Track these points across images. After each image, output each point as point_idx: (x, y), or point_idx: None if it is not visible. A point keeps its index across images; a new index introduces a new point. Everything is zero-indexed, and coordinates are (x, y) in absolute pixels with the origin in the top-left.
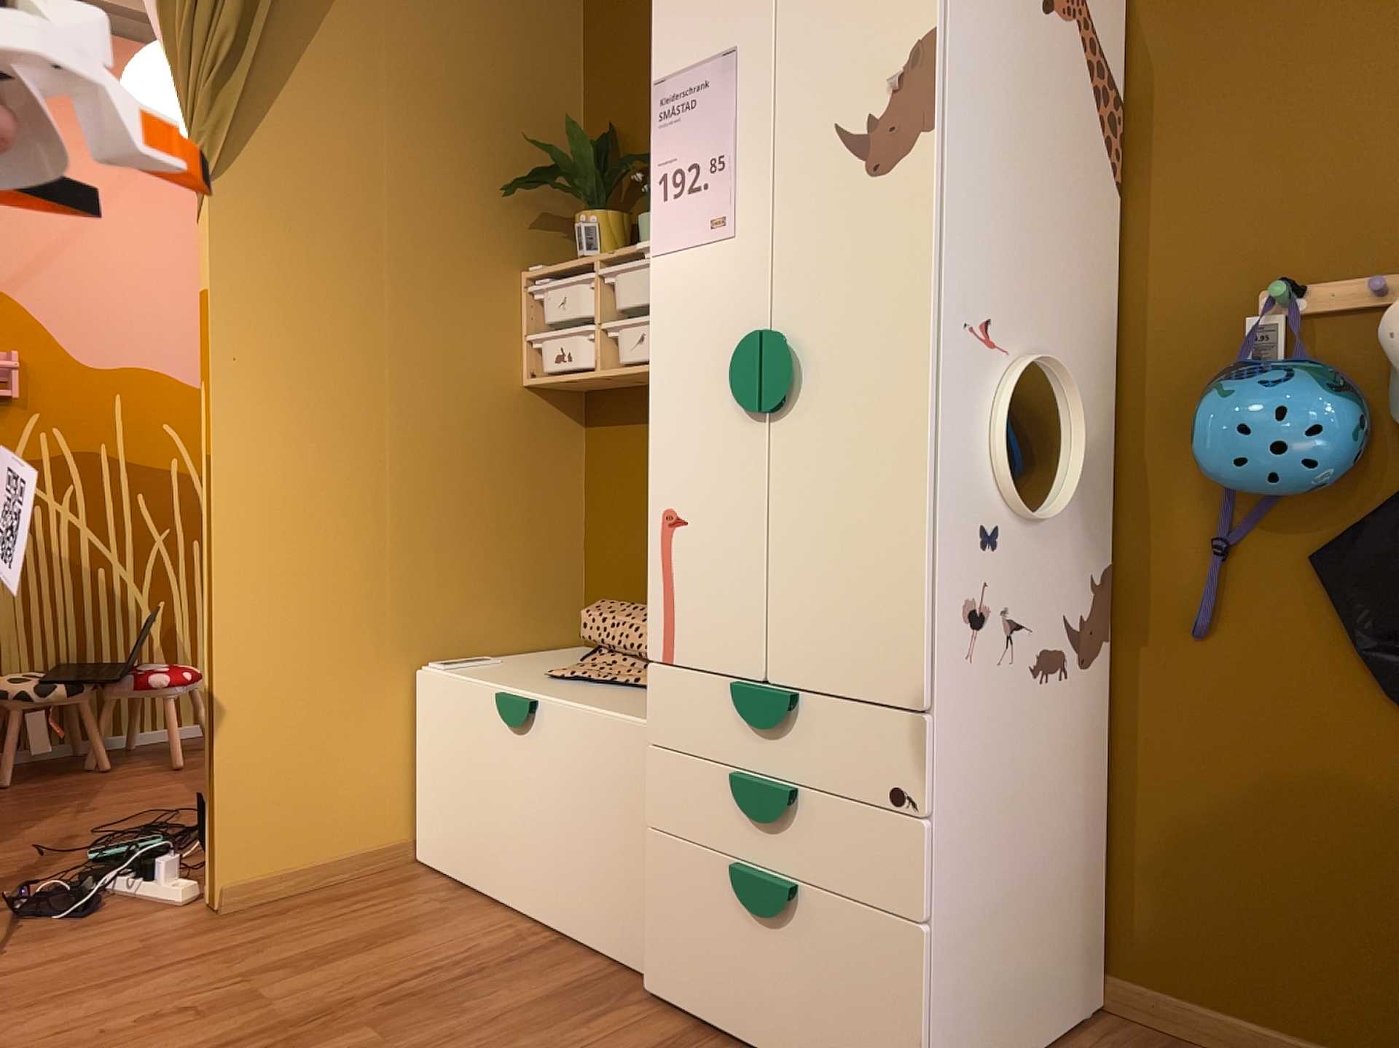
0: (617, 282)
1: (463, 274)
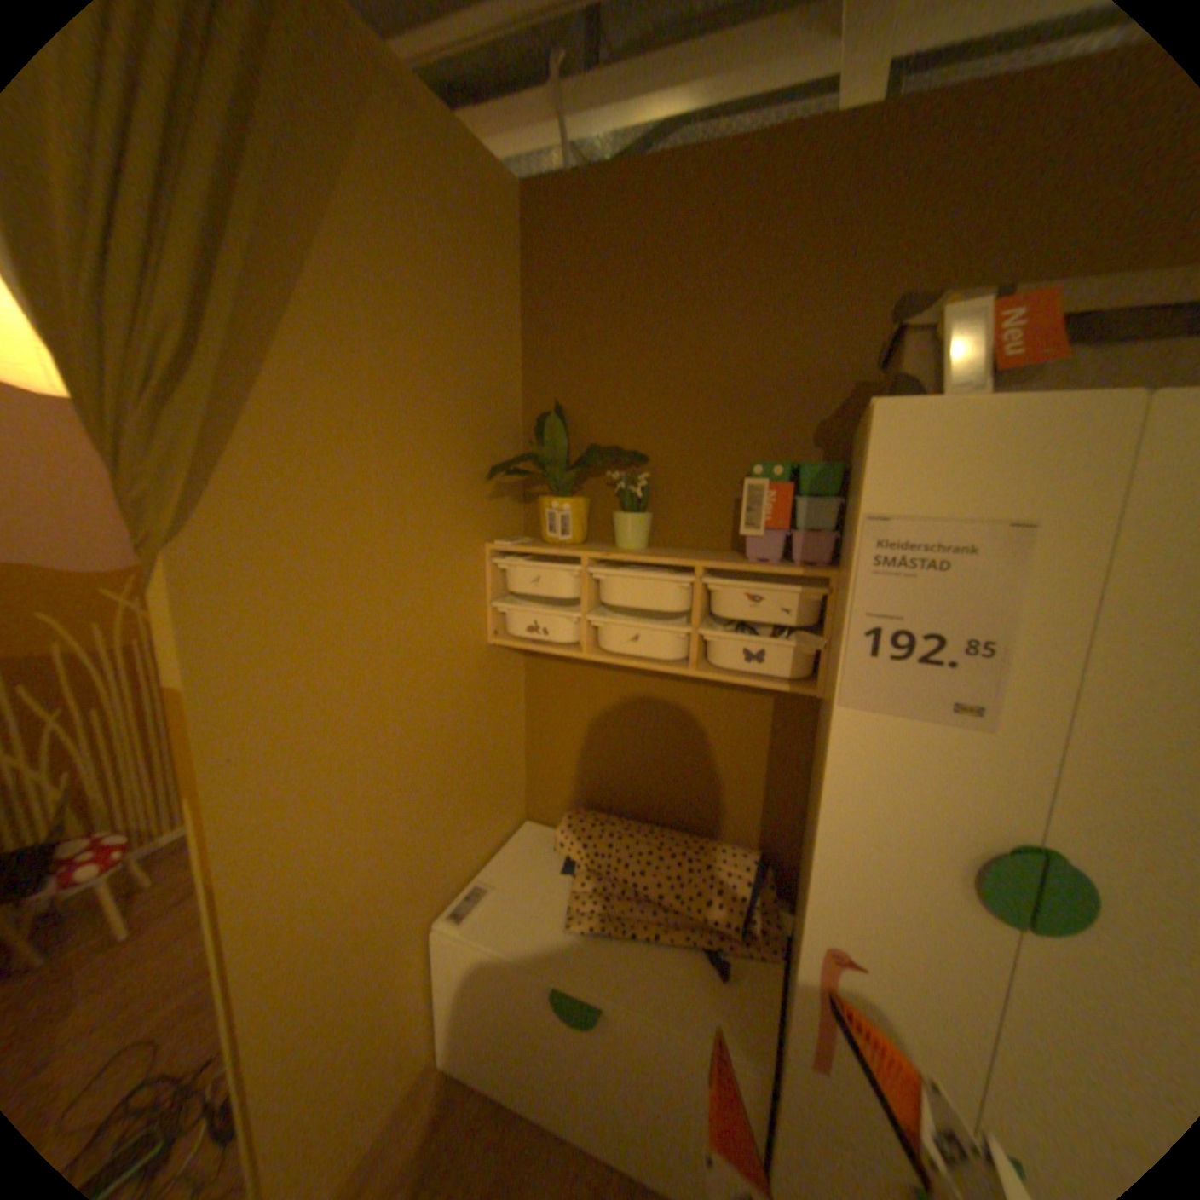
0: (610, 581)
1: (444, 561)
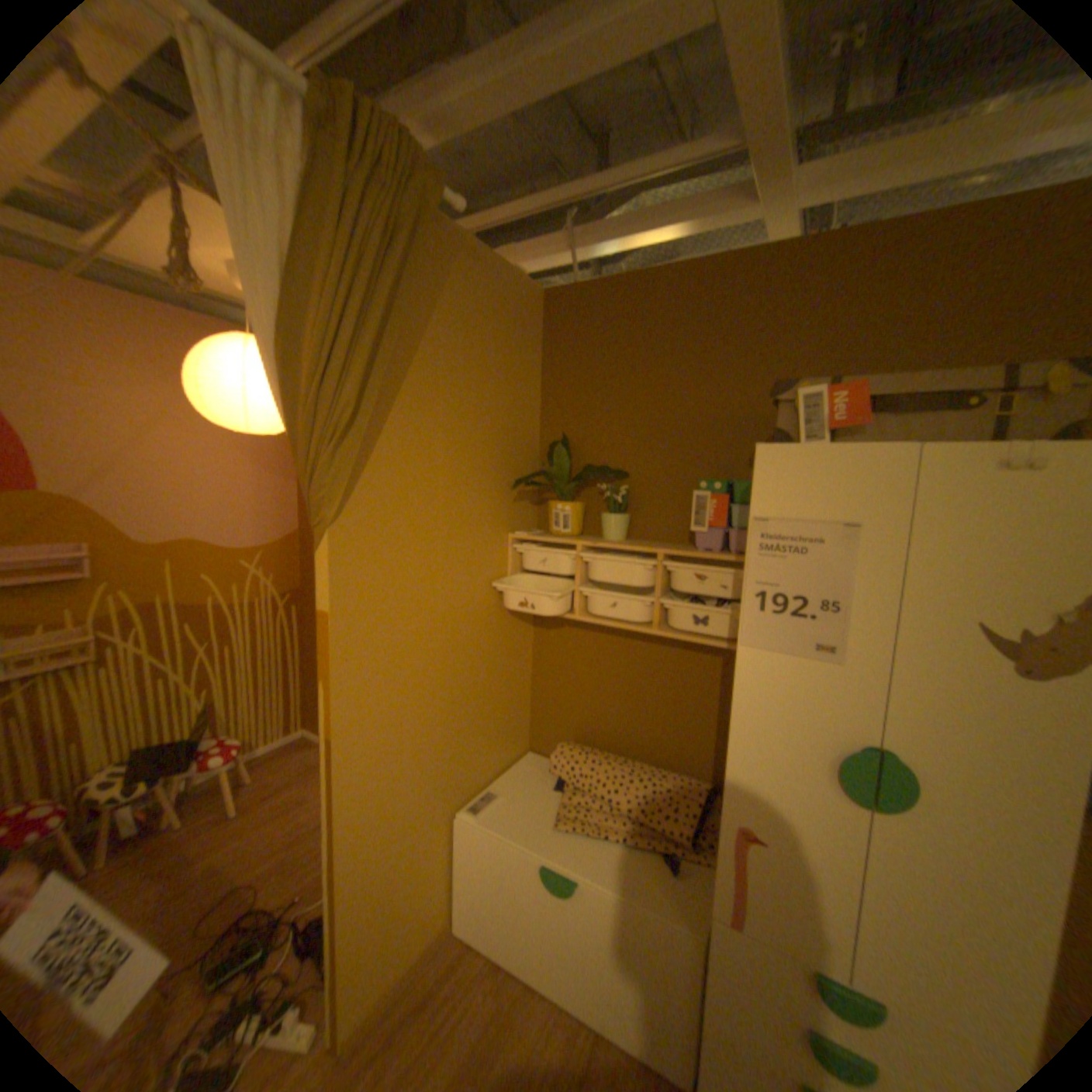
0: (596, 563)
1: (480, 544)
